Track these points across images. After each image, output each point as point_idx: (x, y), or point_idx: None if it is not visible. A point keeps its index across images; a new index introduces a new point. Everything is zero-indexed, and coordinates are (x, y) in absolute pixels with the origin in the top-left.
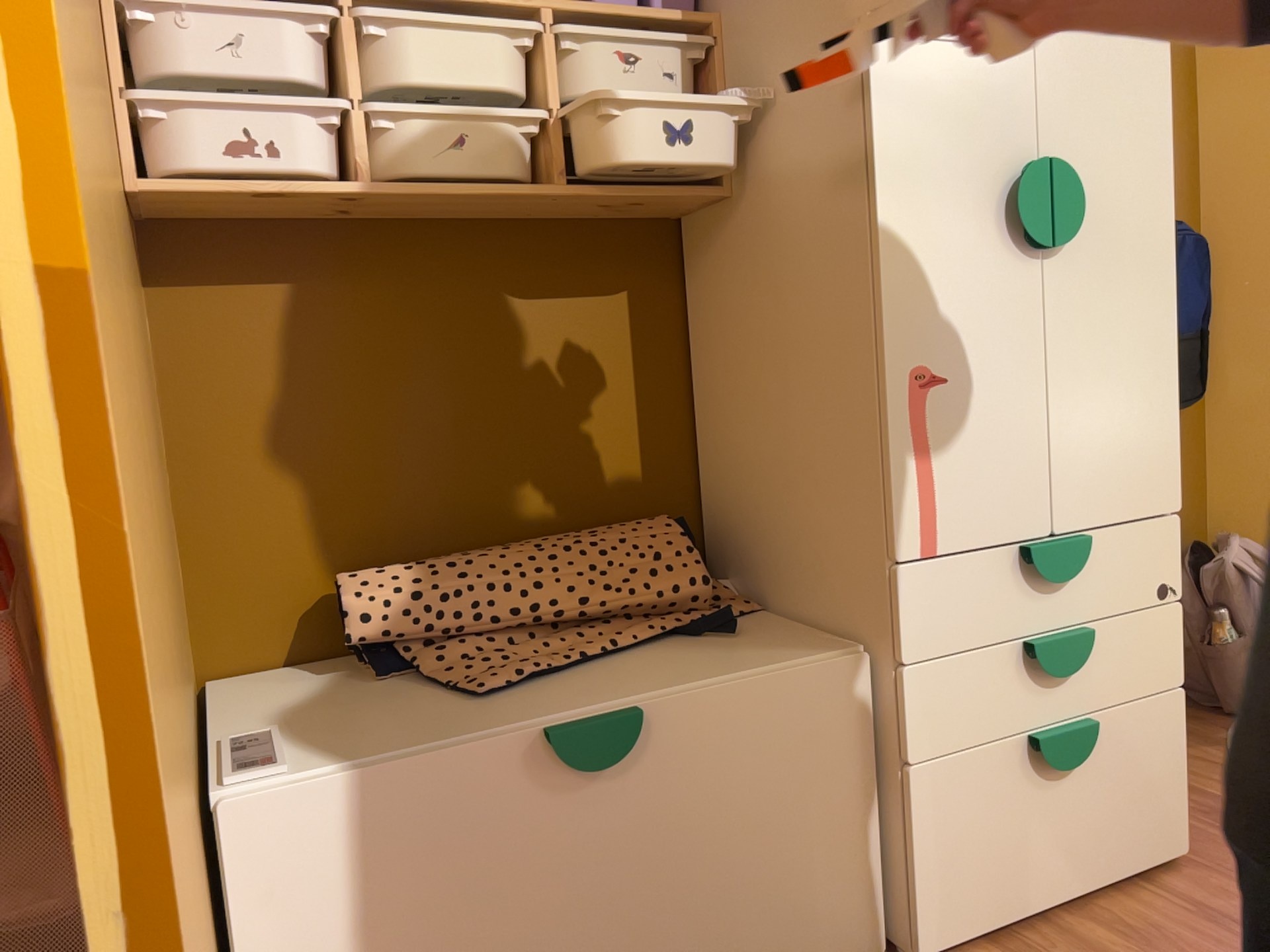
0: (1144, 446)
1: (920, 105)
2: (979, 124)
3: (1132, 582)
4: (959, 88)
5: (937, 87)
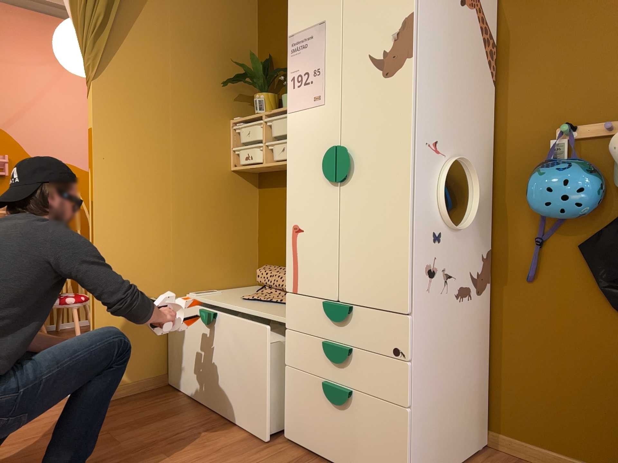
0: (386, 275)
1: (299, 132)
2: (318, 135)
3: (378, 340)
4: (312, 123)
5: (305, 125)
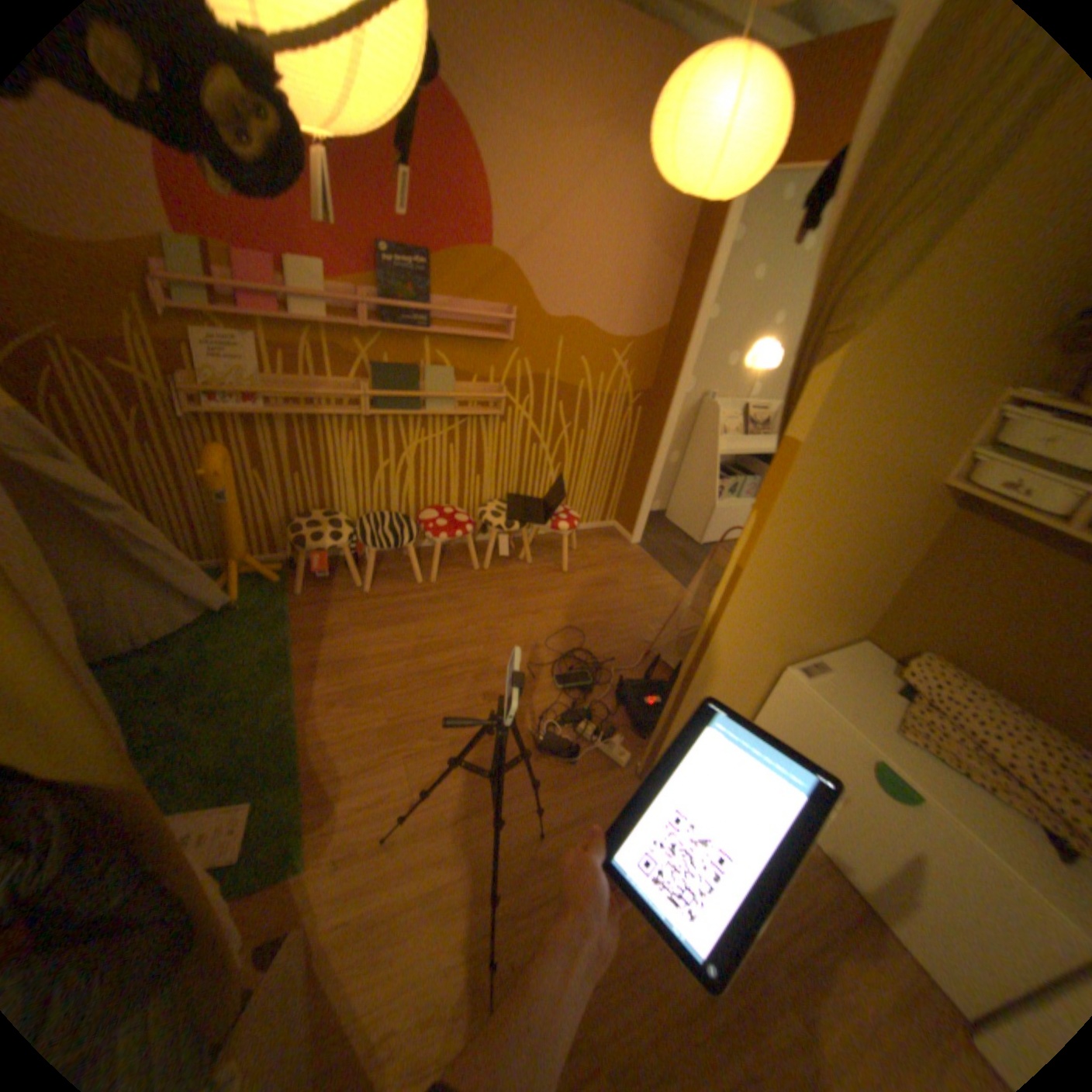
0: None
1: None
2: None
3: None
4: None
5: None
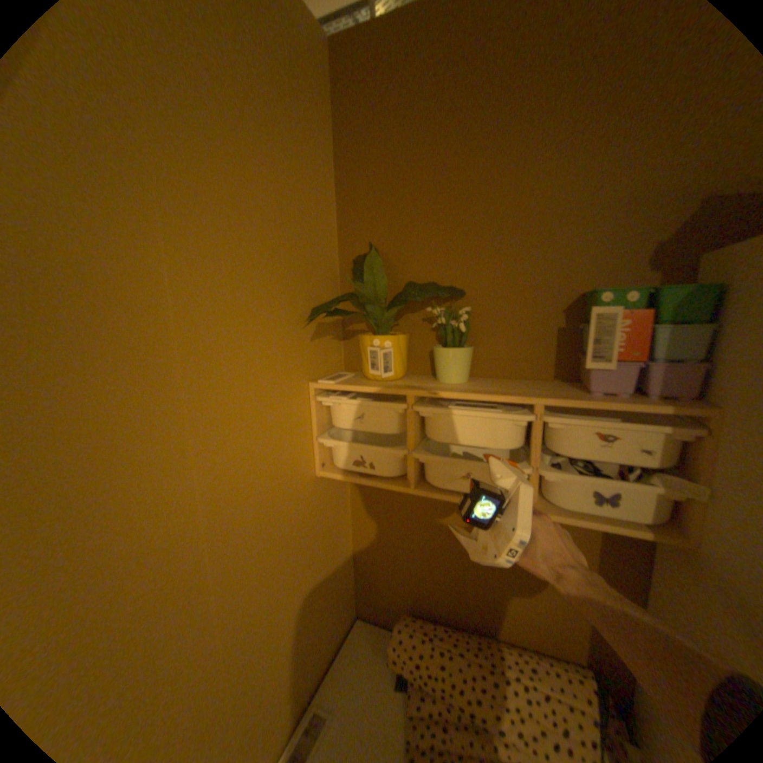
0: None
1: None
2: None
3: None
4: None
5: None
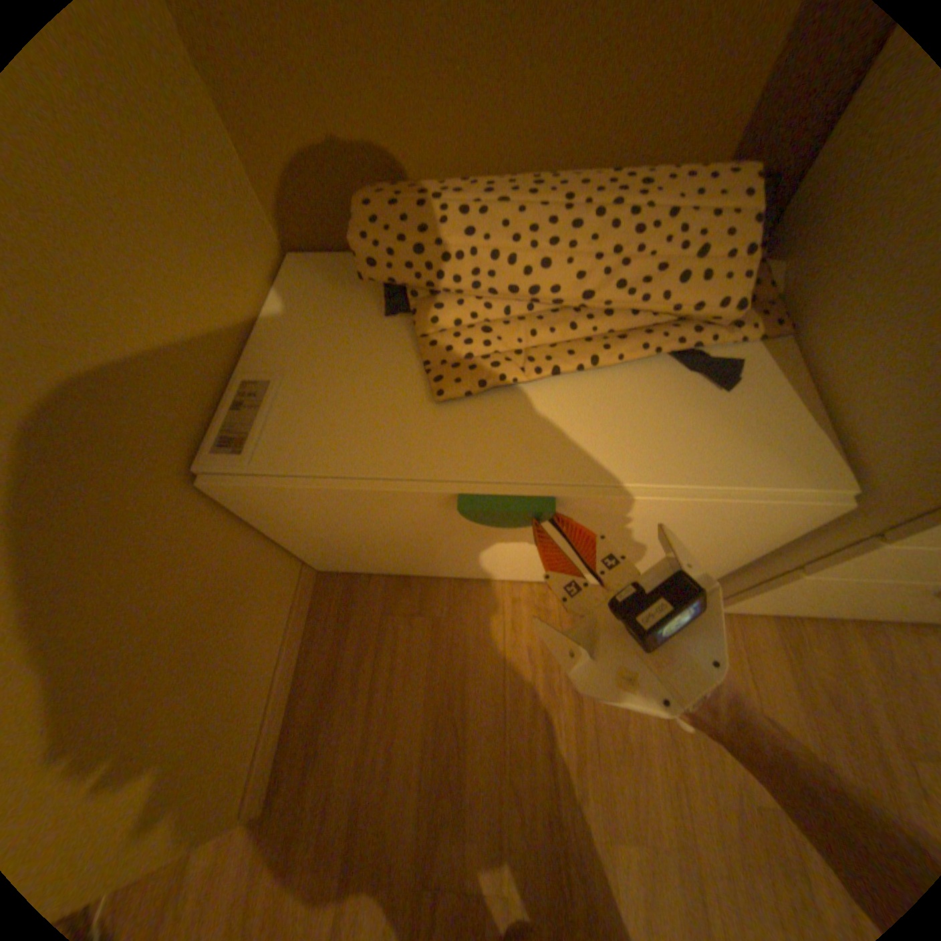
0: None
1: None
2: None
3: None
4: None
5: None
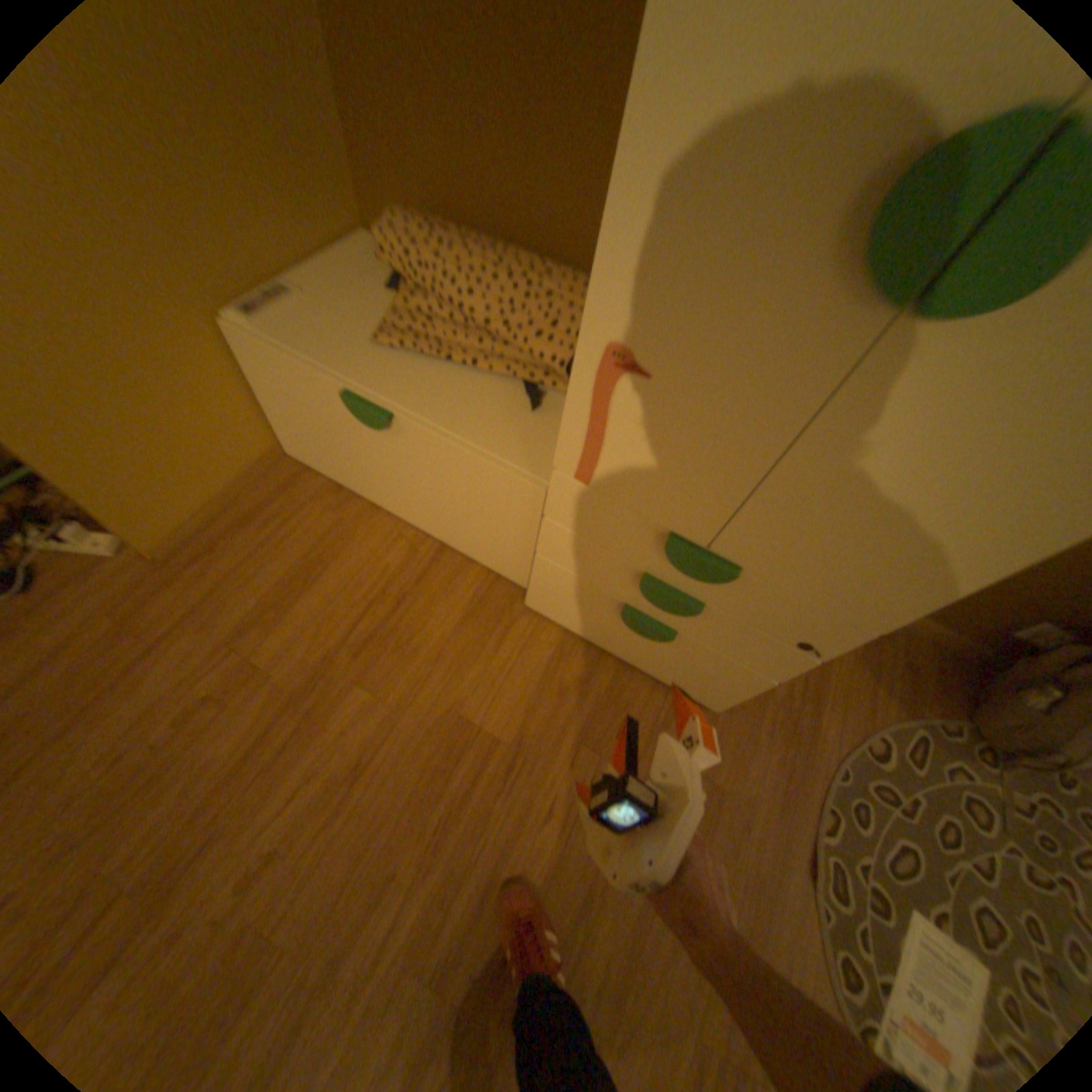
0: (878, 577)
1: None
2: None
3: (773, 622)
4: None
5: None
